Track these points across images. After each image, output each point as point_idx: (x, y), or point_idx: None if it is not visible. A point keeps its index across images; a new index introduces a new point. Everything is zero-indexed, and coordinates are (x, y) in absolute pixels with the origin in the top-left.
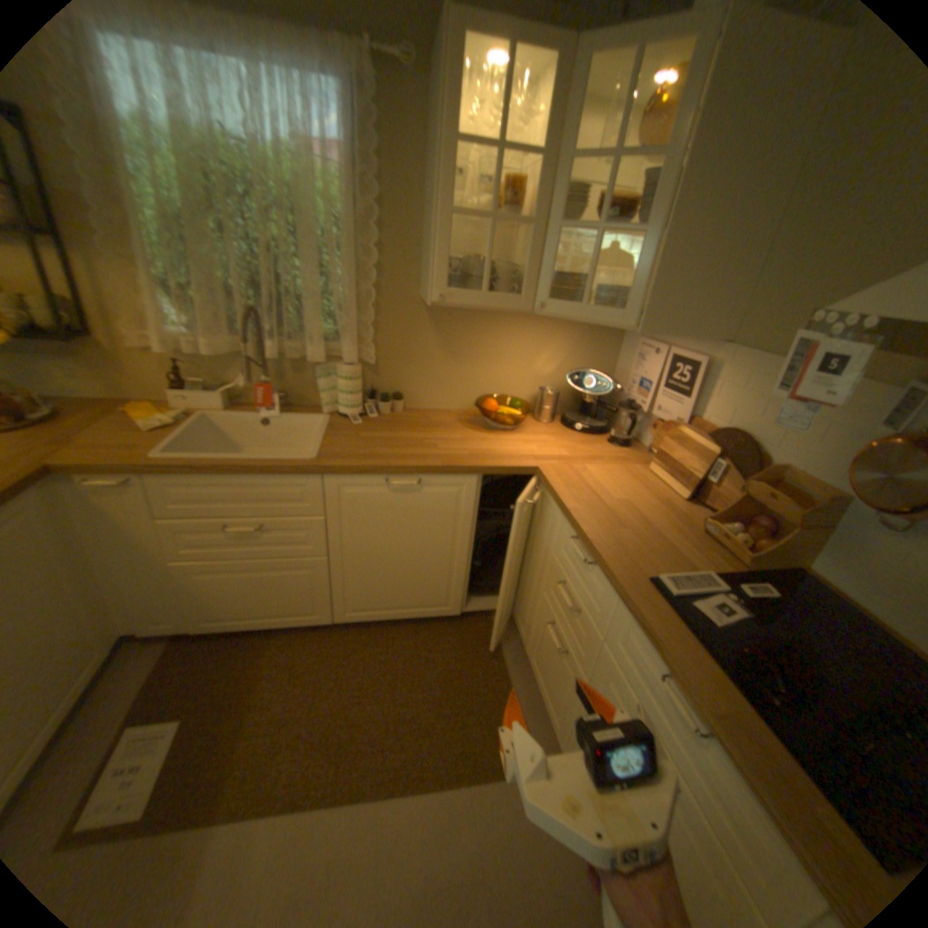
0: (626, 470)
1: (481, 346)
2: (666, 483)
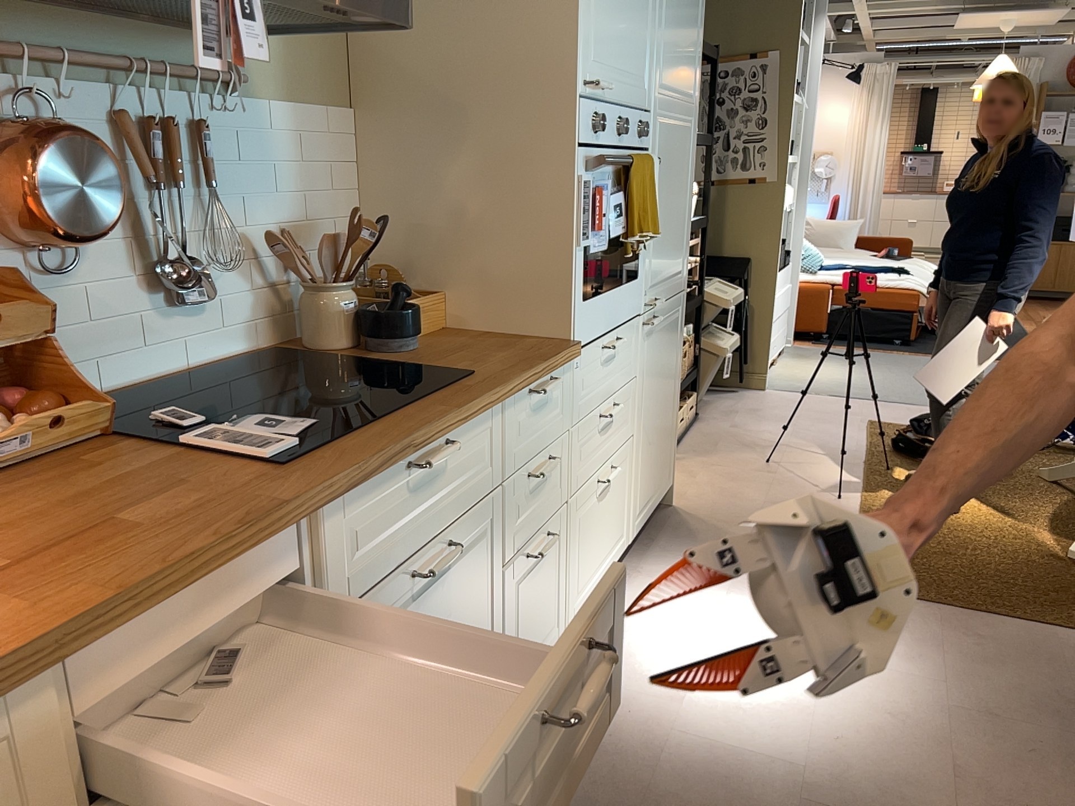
0: None
1: None
2: None
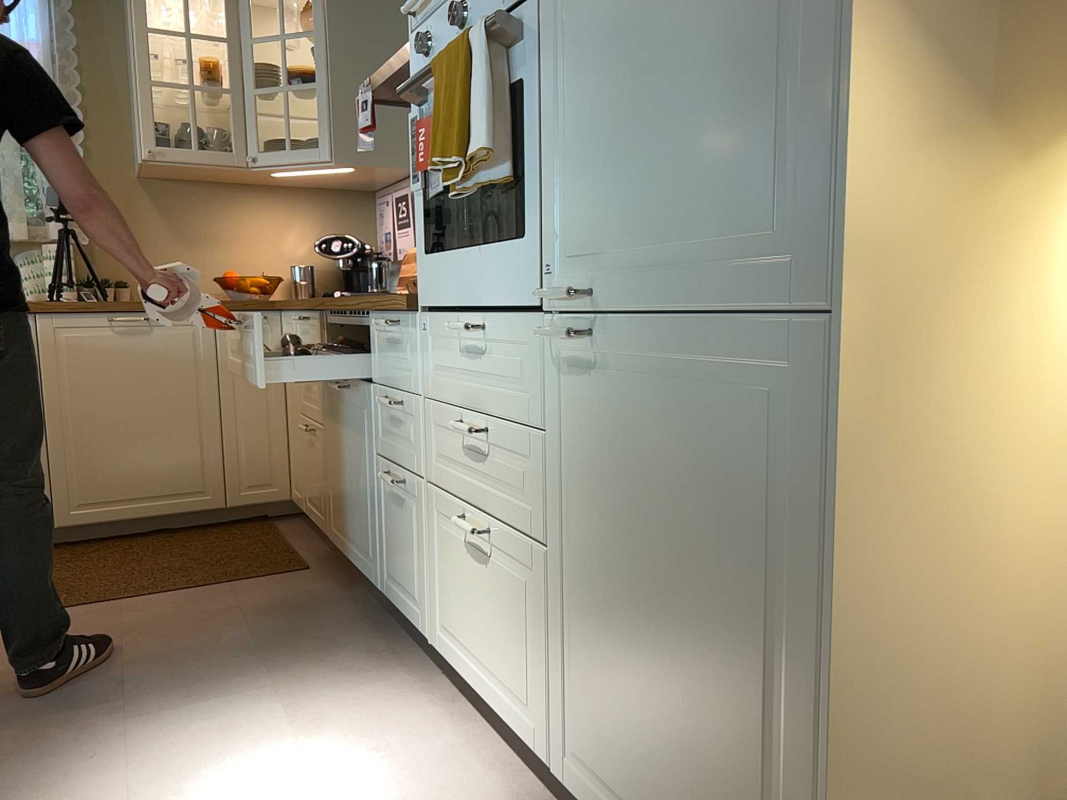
0: None
1: (216, 226)
2: None
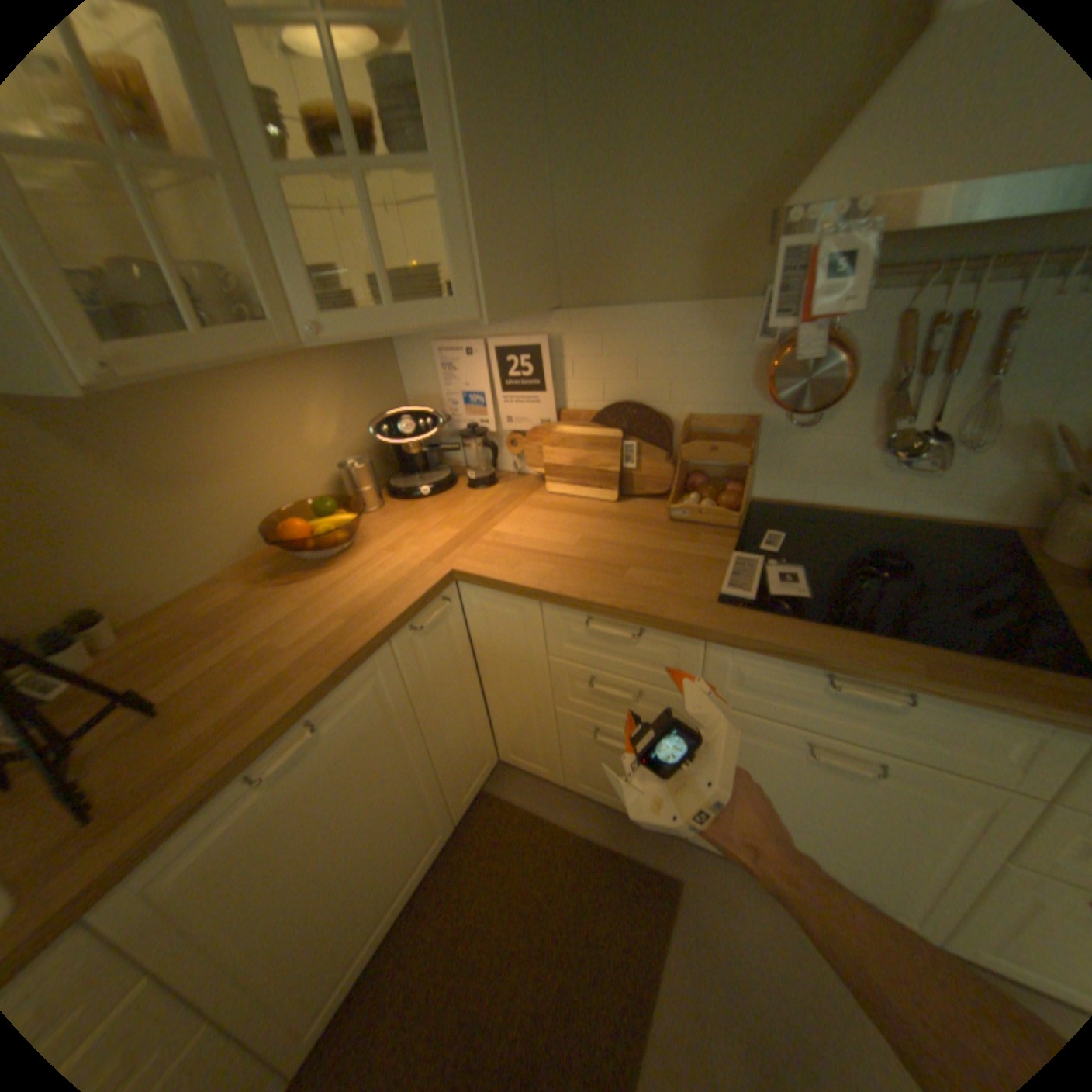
0: (533, 507)
1: (206, 444)
2: (579, 496)
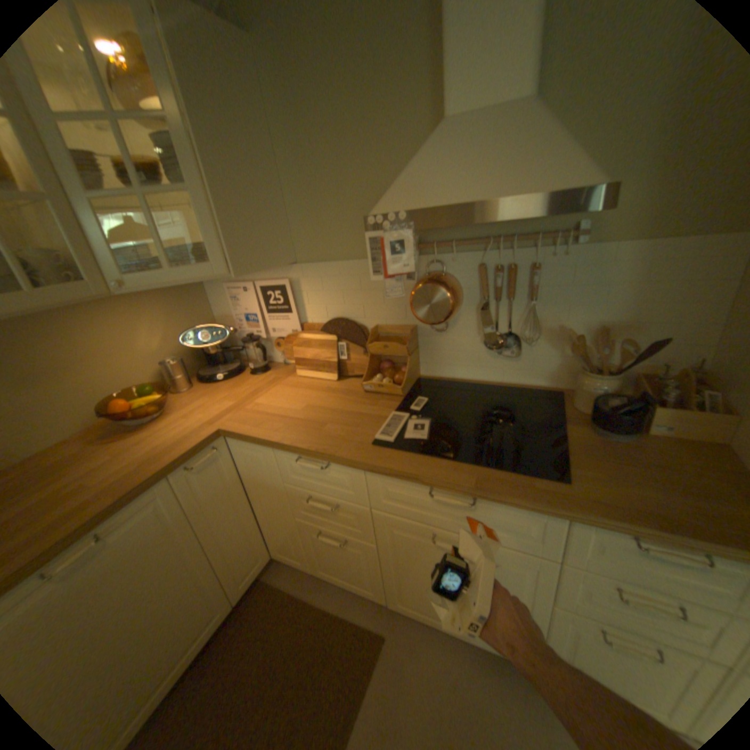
0: (285, 386)
1: (59, 354)
2: (316, 377)
